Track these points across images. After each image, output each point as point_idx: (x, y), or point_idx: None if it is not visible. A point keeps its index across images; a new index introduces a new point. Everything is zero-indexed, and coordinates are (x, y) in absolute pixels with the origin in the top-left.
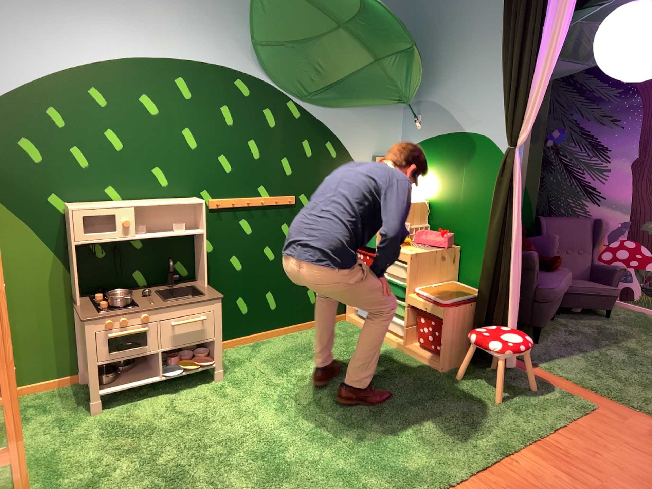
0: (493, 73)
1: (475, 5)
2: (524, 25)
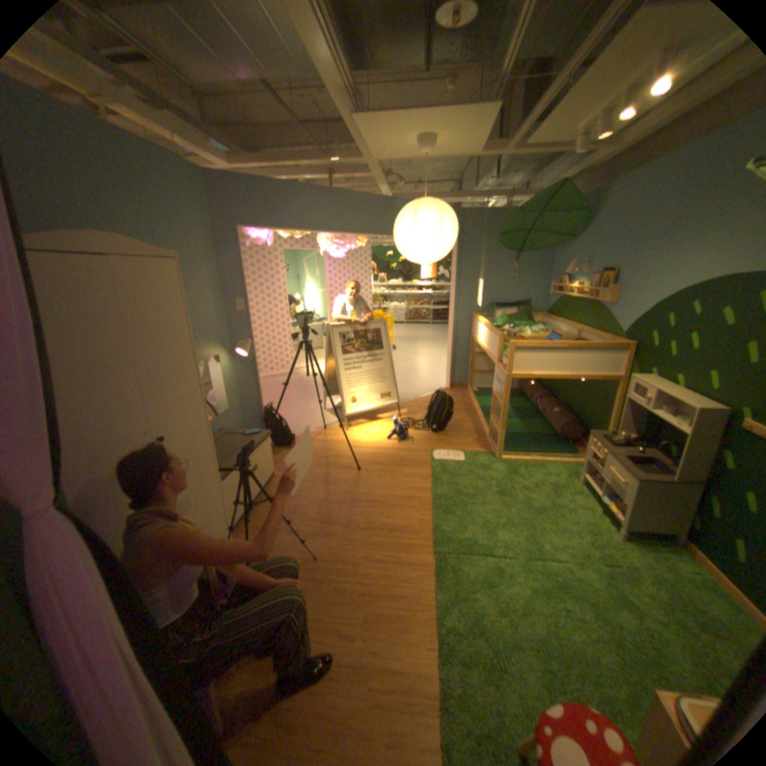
0: None
1: None
2: None
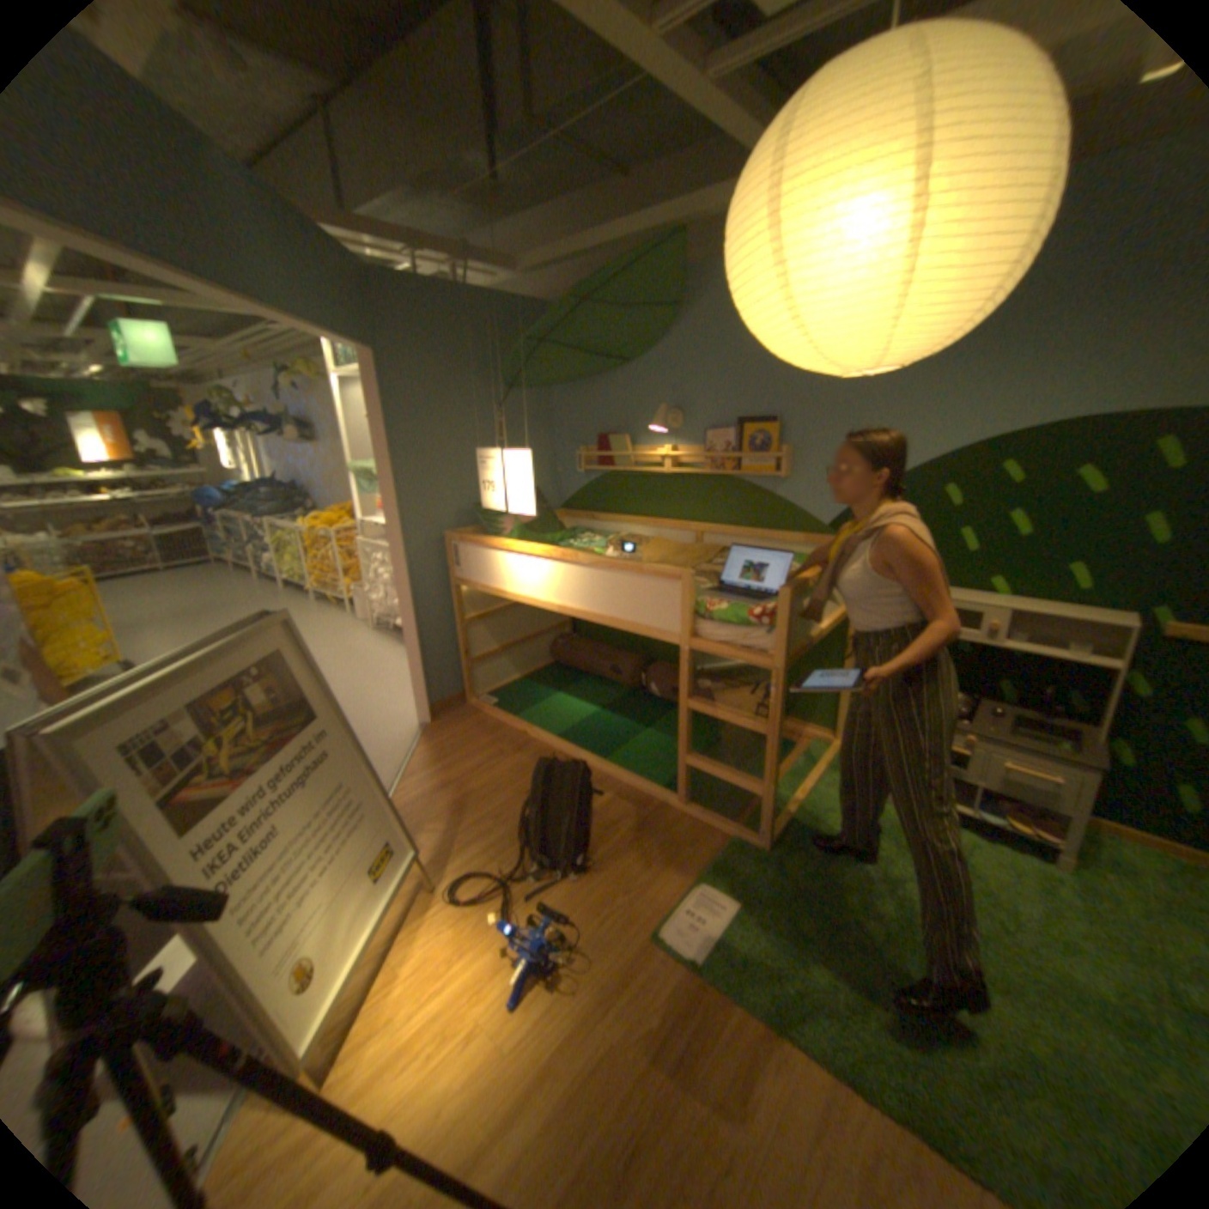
0: None
1: None
2: None
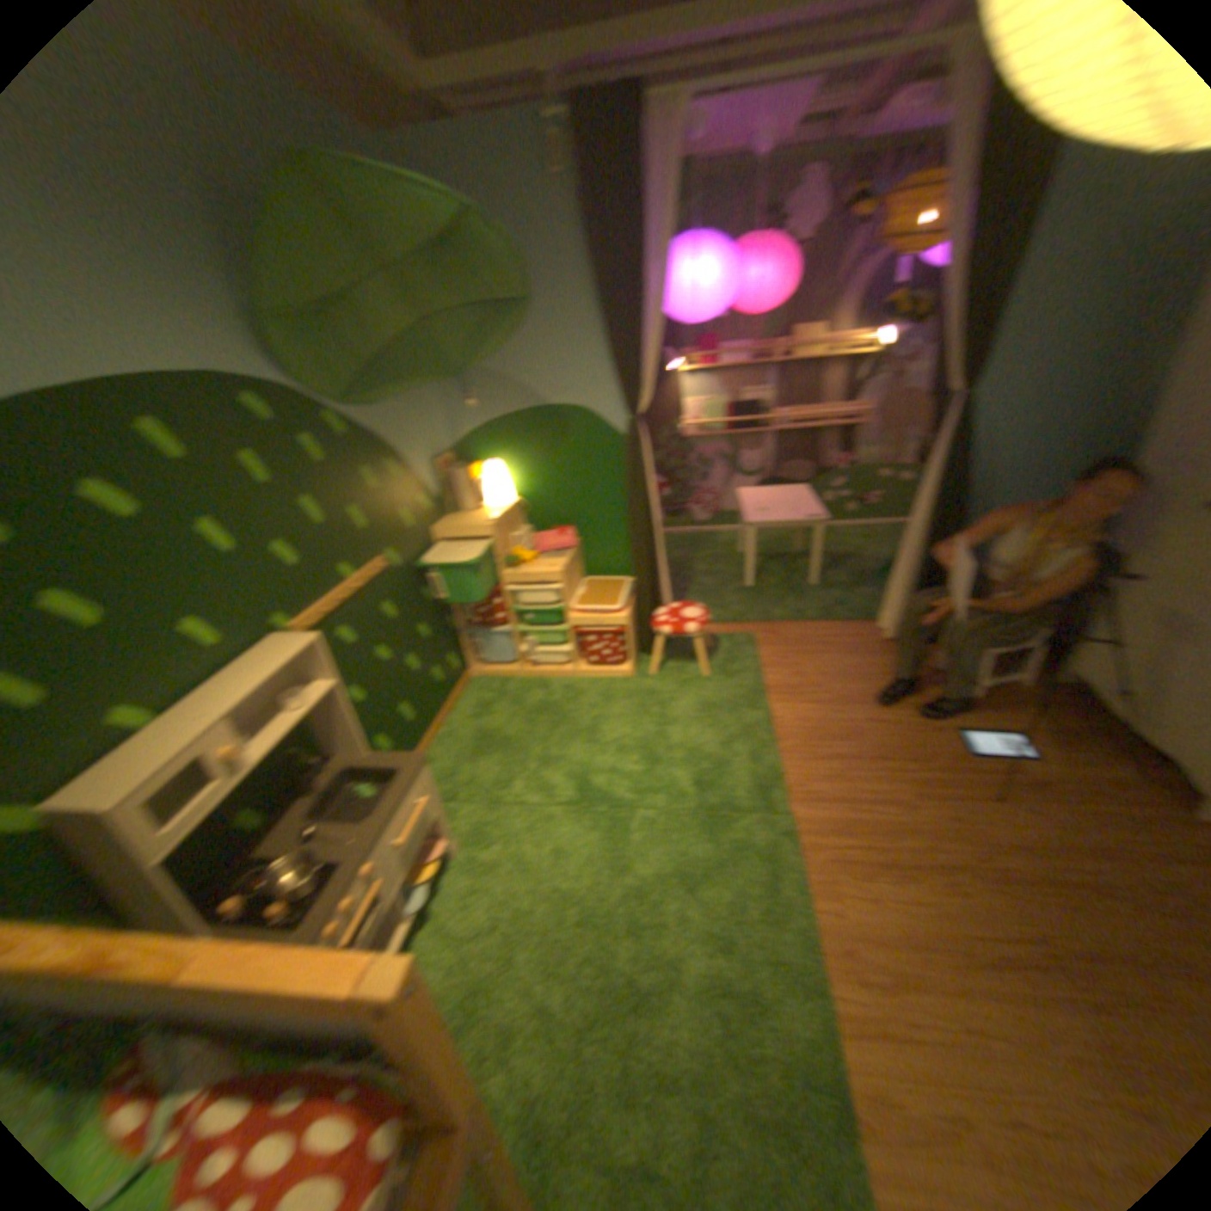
0: (576, 327)
1: (526, 230)
2: (629, 266)
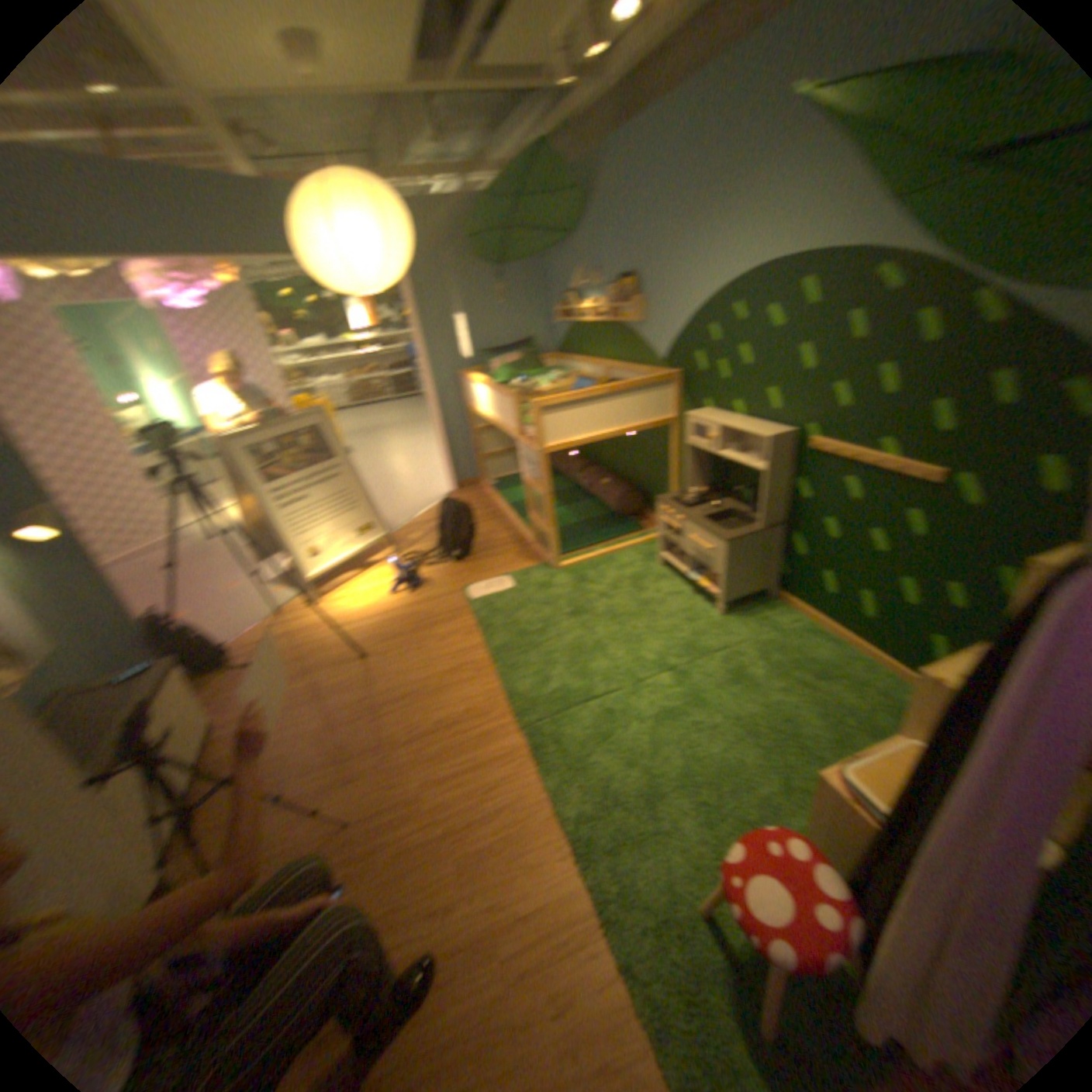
0: None
1: None
2: None
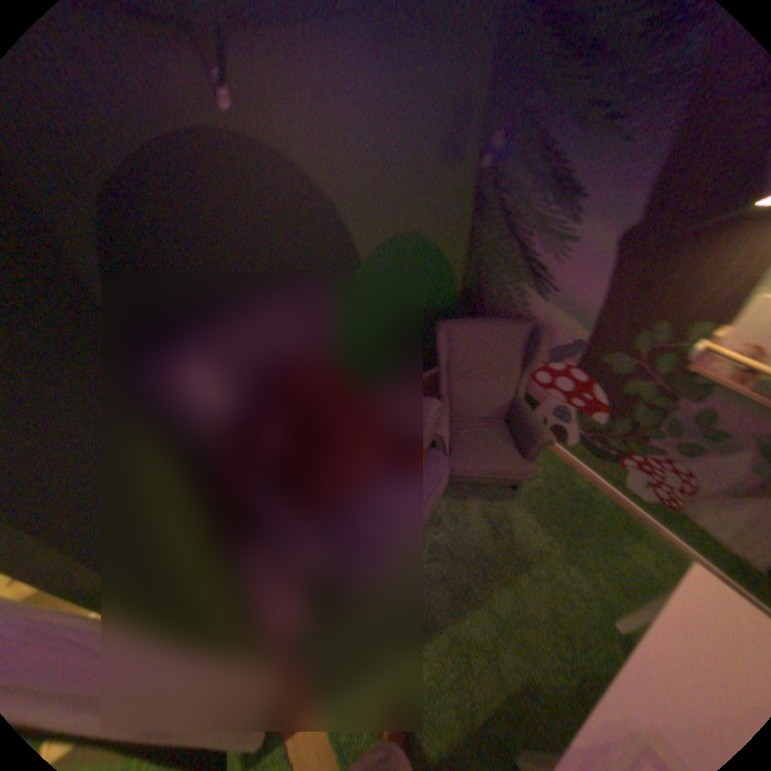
0: None
1: None
2: None
